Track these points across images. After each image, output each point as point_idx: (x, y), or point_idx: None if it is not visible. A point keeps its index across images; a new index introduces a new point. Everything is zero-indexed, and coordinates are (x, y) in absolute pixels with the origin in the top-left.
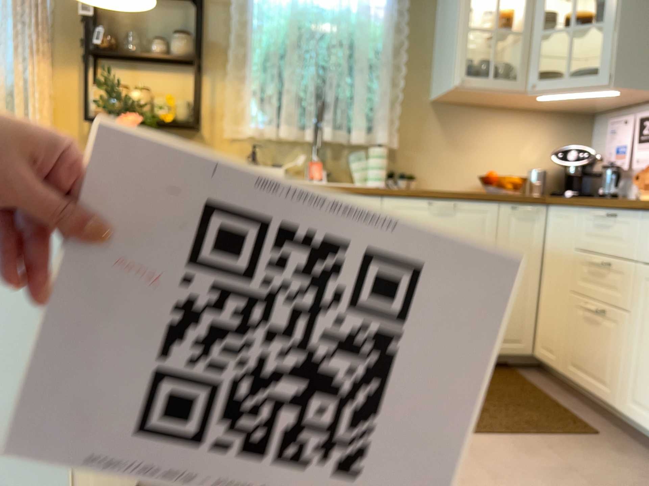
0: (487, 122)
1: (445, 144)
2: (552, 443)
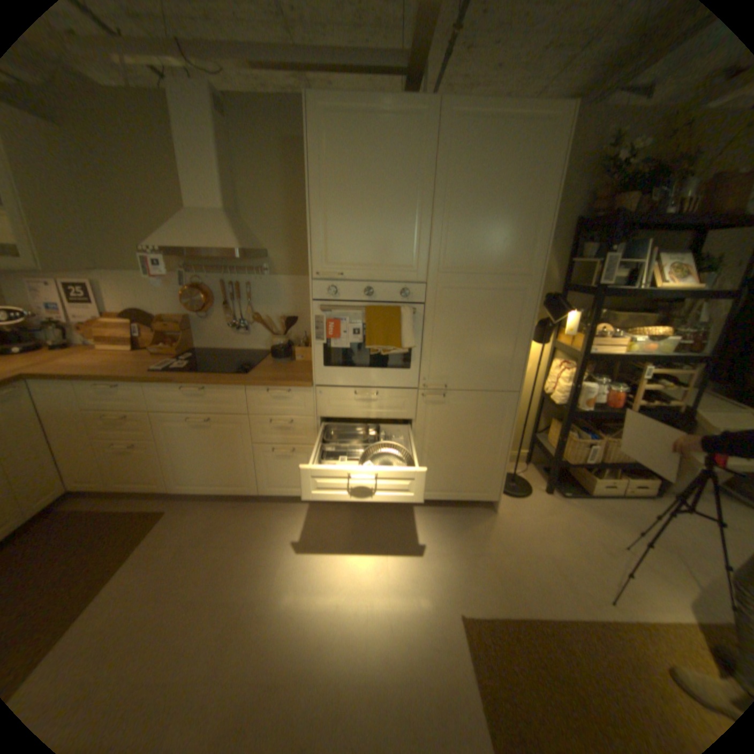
0: None
1: None
2: (149, 543)
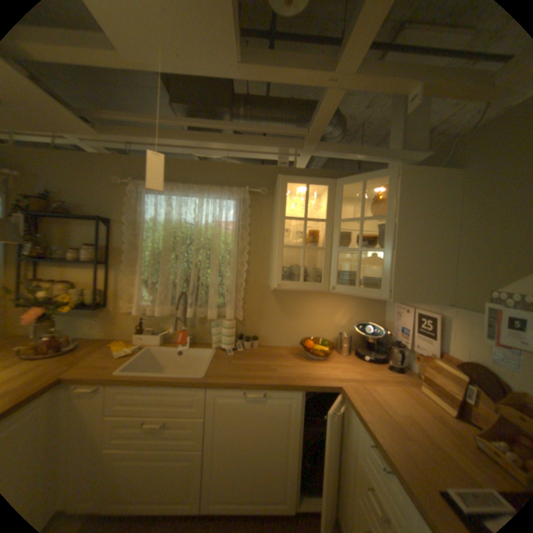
0: (309, 298)
1: (279, 314)
2: None
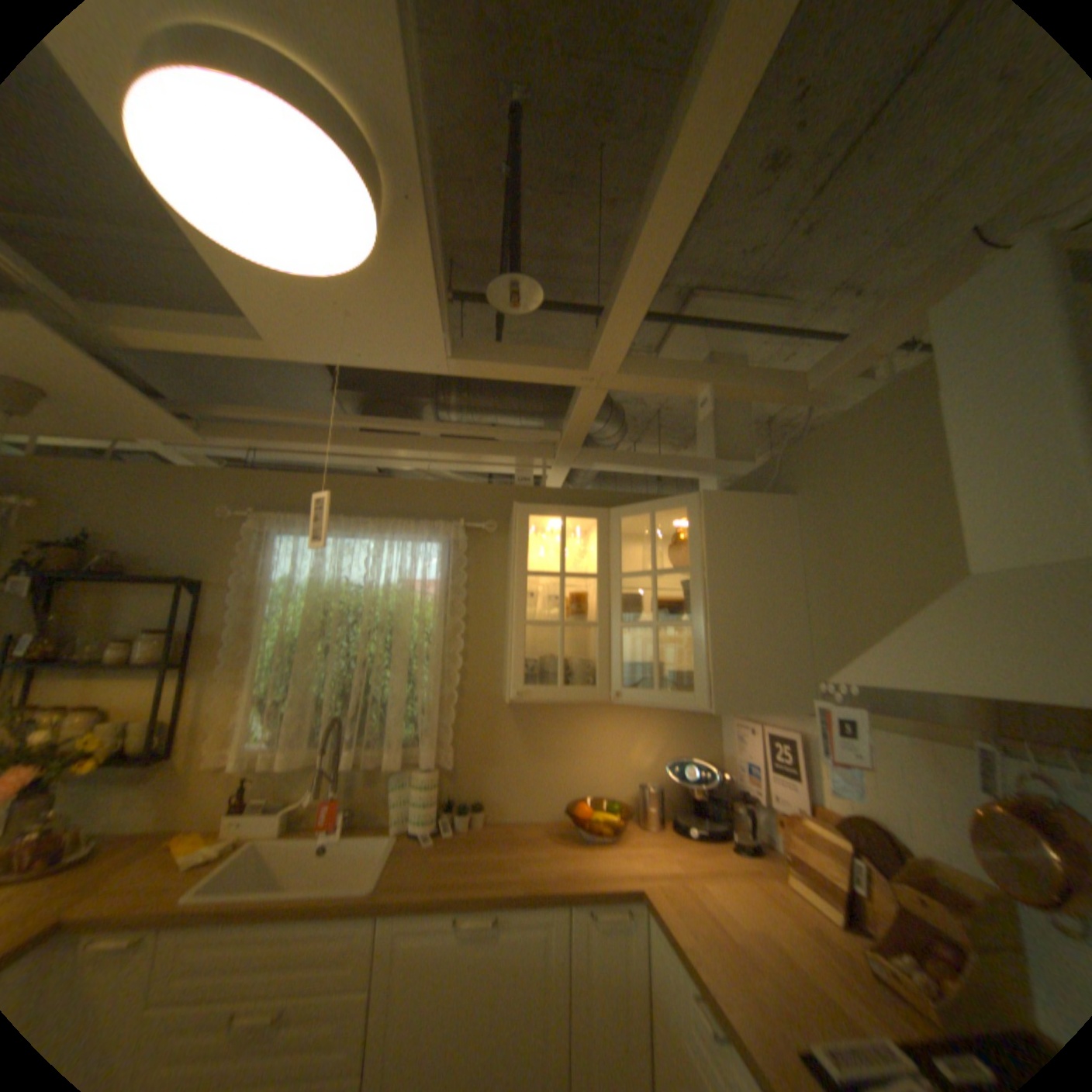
0: (581, 717)
1: (525, 751)
2: None
